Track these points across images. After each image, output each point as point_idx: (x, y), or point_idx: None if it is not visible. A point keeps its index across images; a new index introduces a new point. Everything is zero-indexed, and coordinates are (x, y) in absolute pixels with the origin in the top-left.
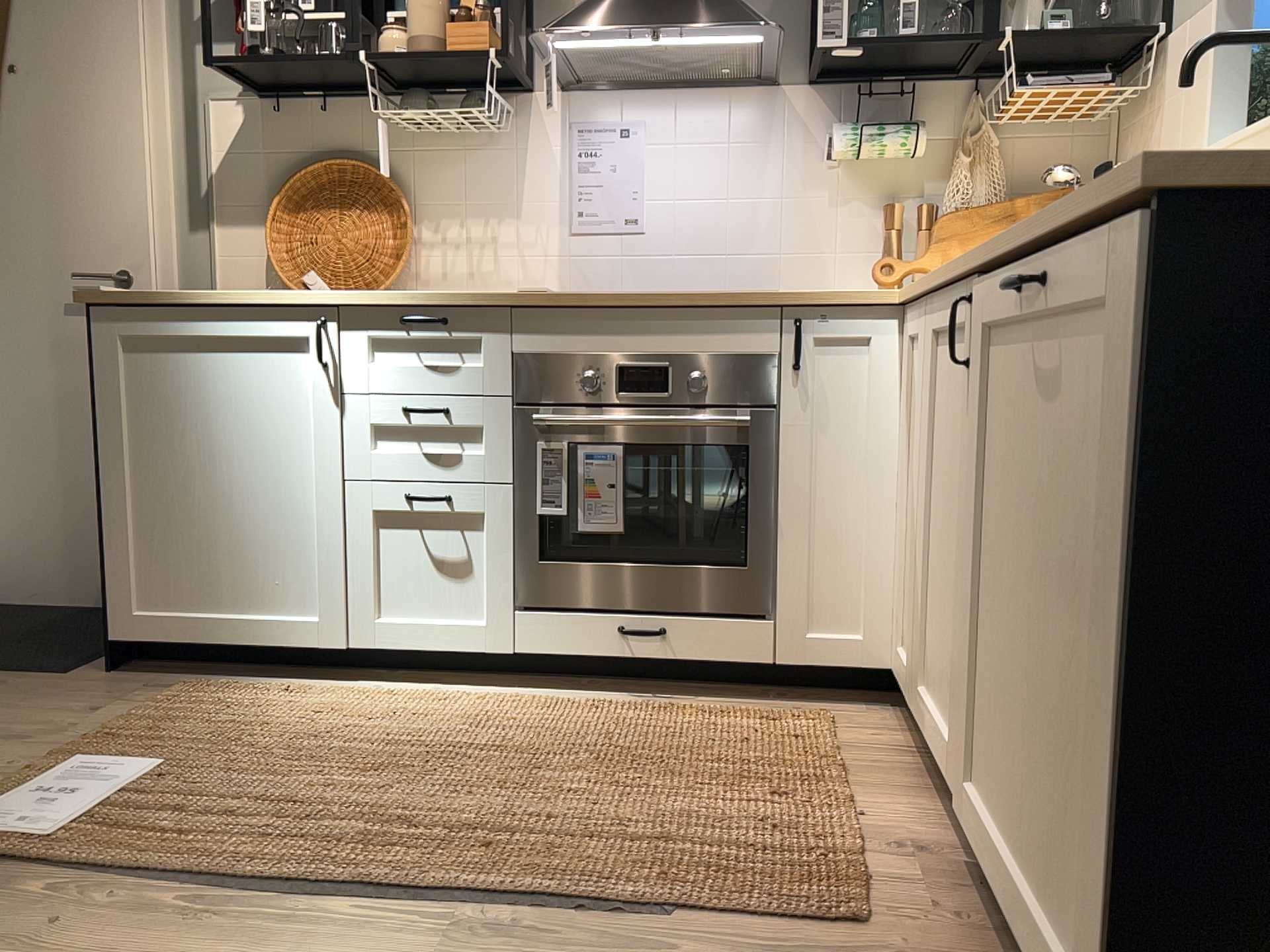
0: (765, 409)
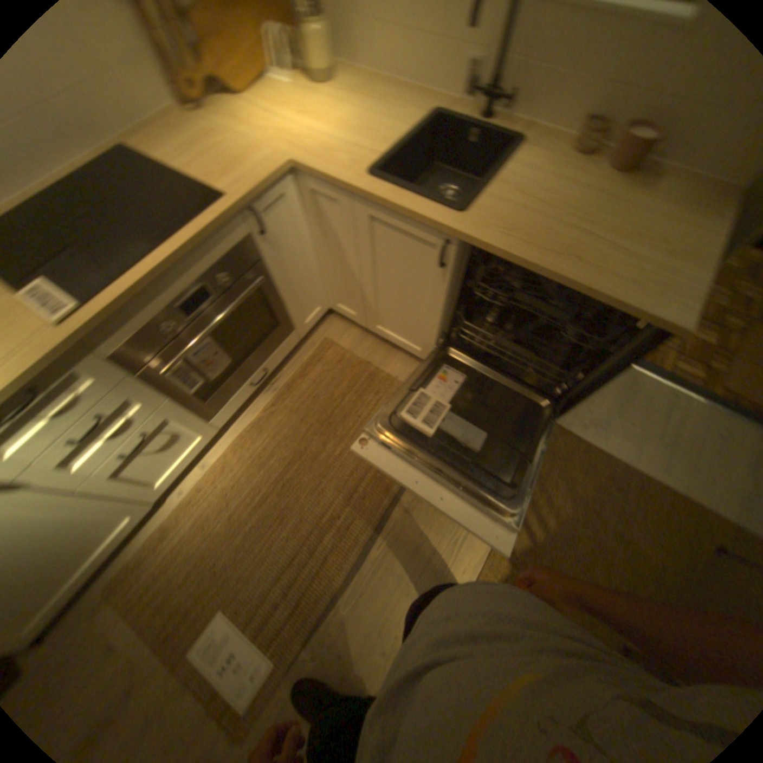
0: (256, 263)
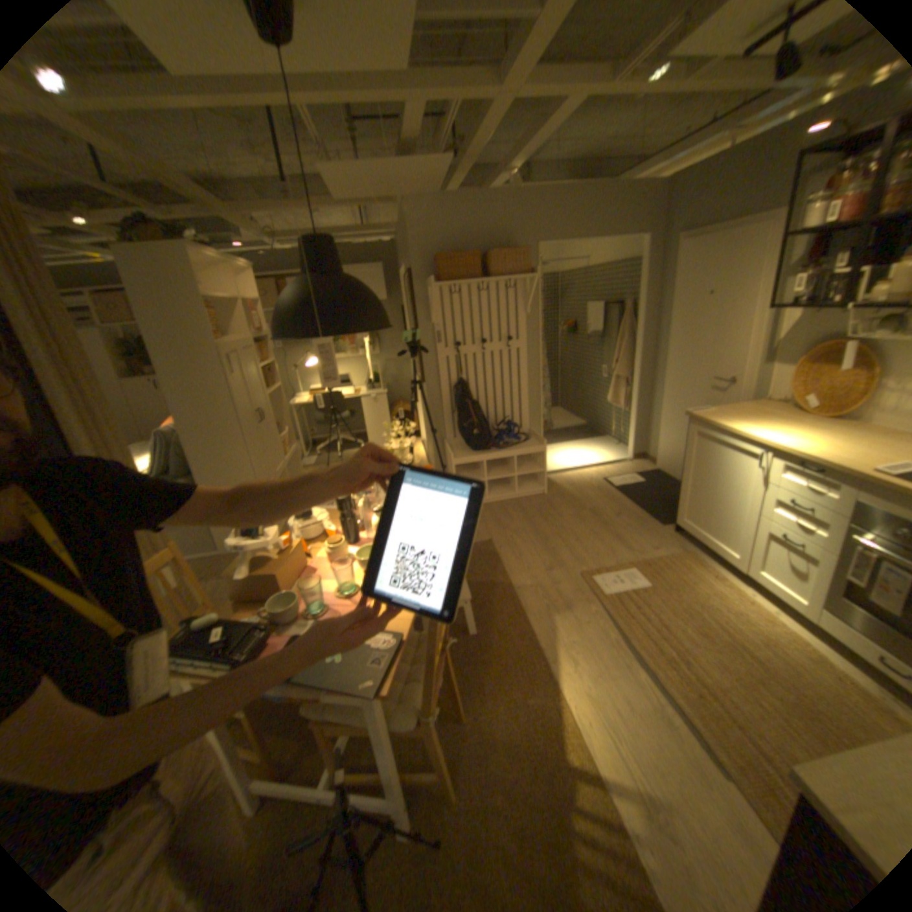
0: None
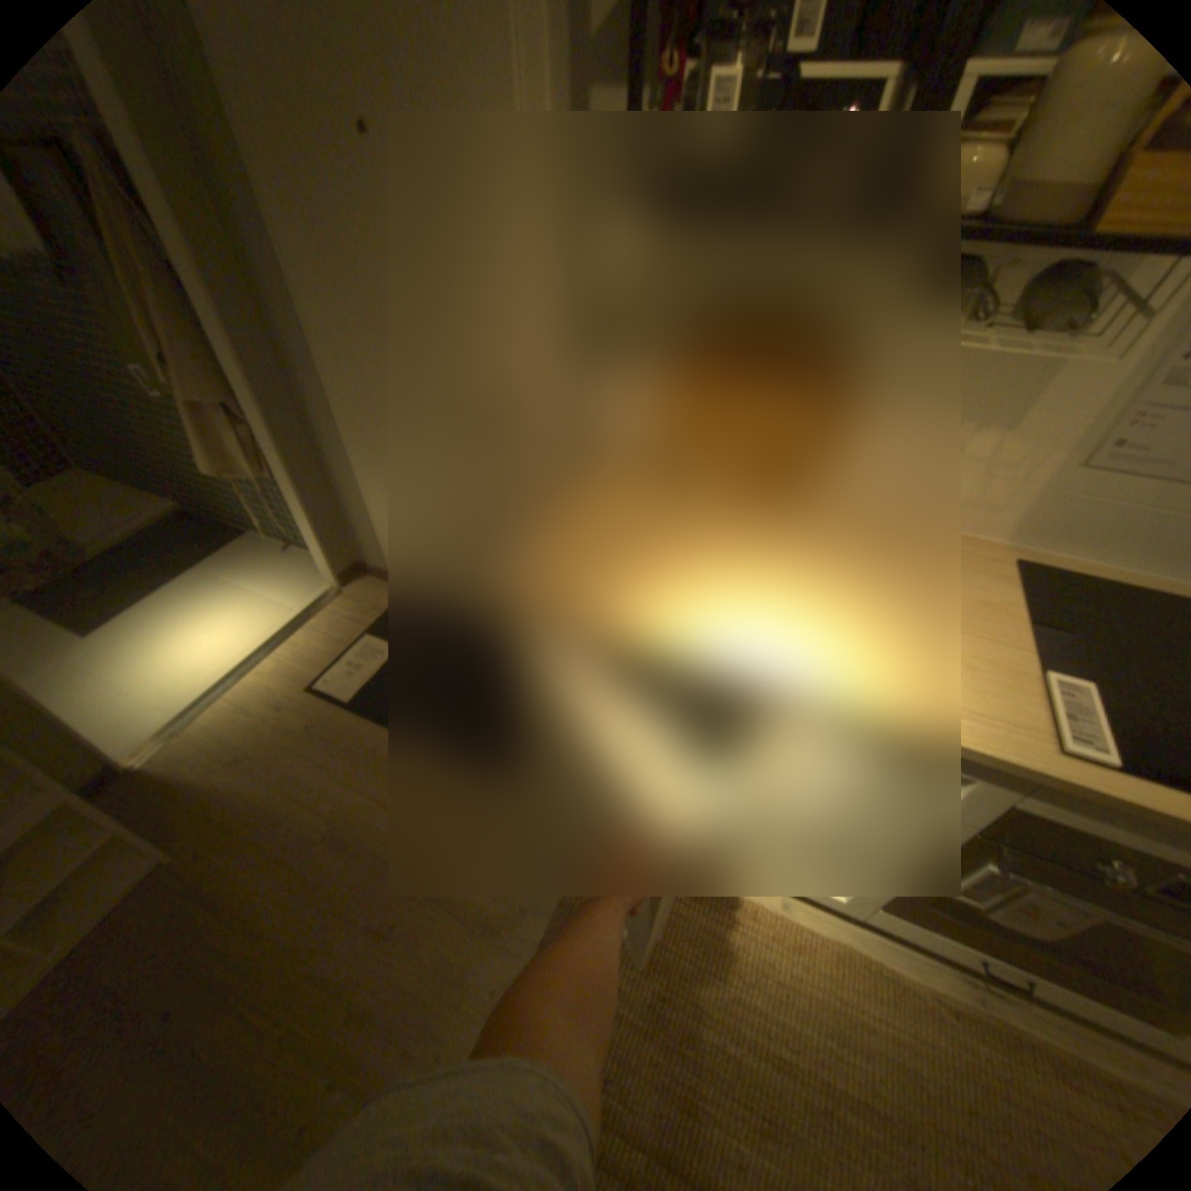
0: None
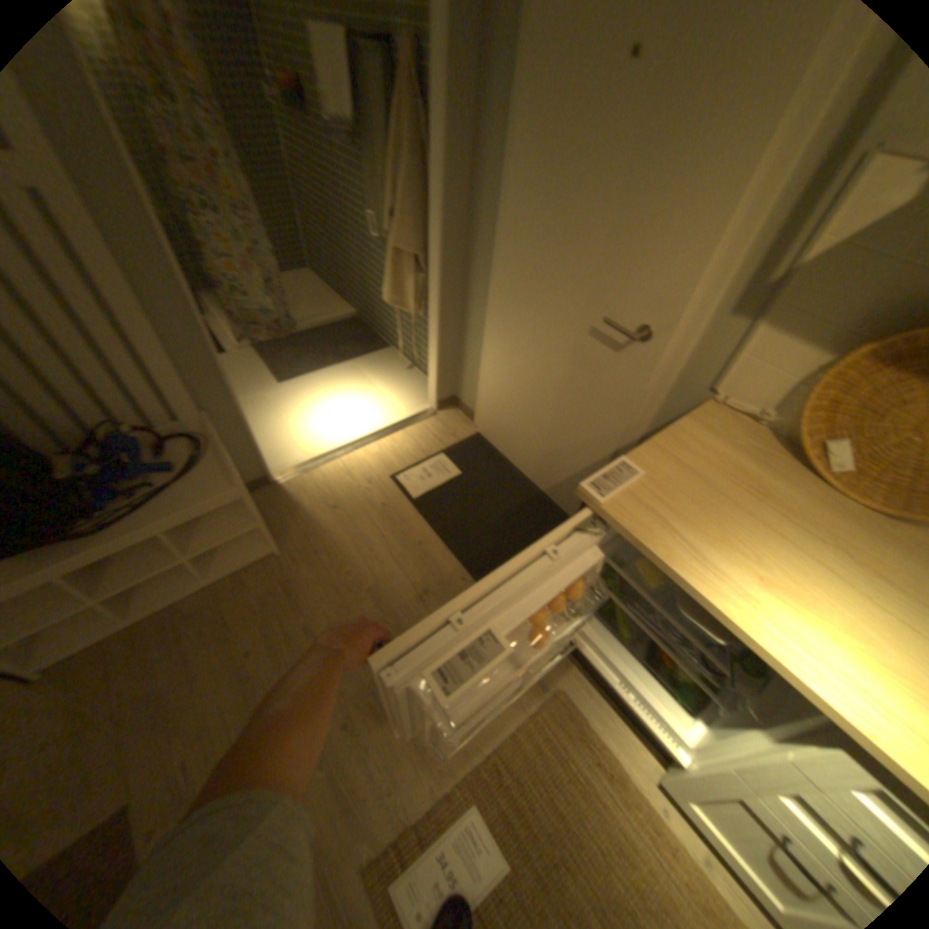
0: None
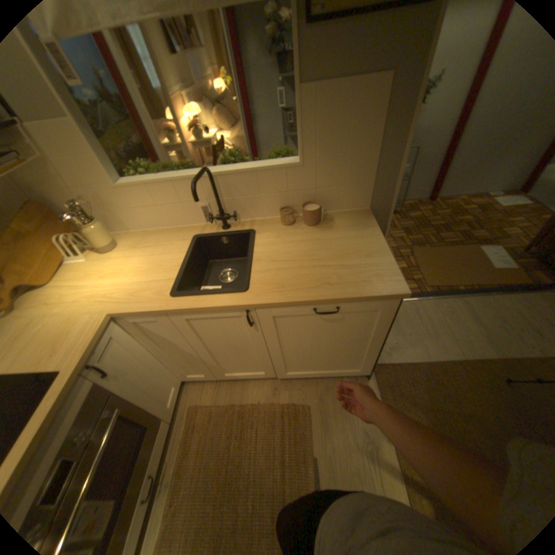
0: (104, 401)
